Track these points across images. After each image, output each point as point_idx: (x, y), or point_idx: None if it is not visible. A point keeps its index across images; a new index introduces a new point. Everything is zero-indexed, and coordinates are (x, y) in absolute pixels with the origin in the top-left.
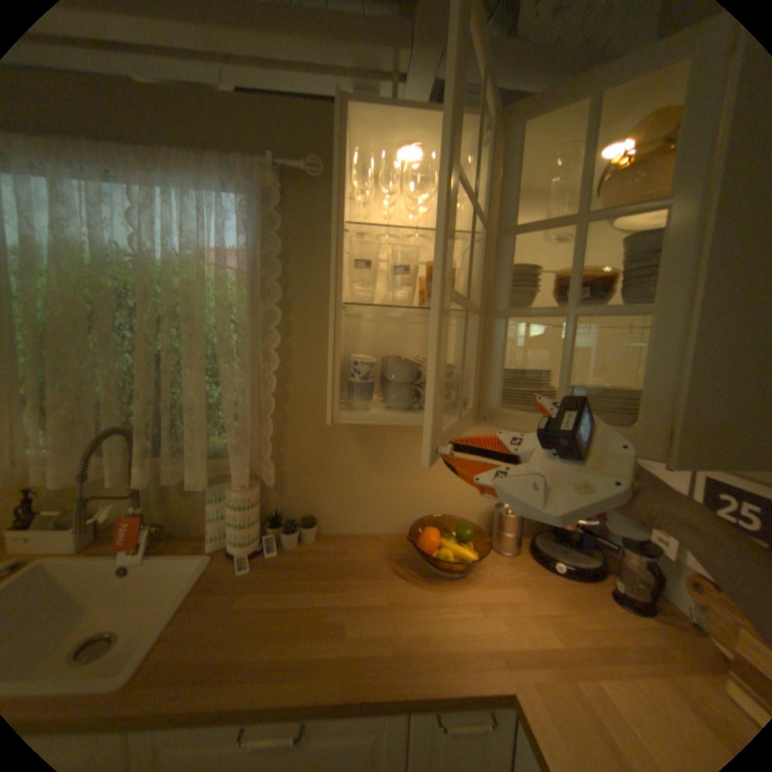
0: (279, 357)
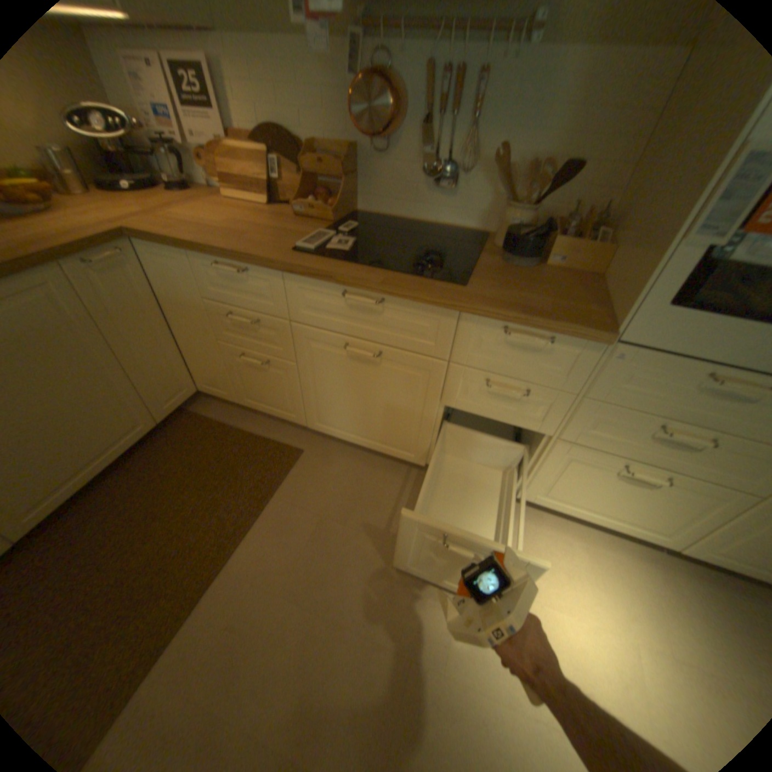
0: None
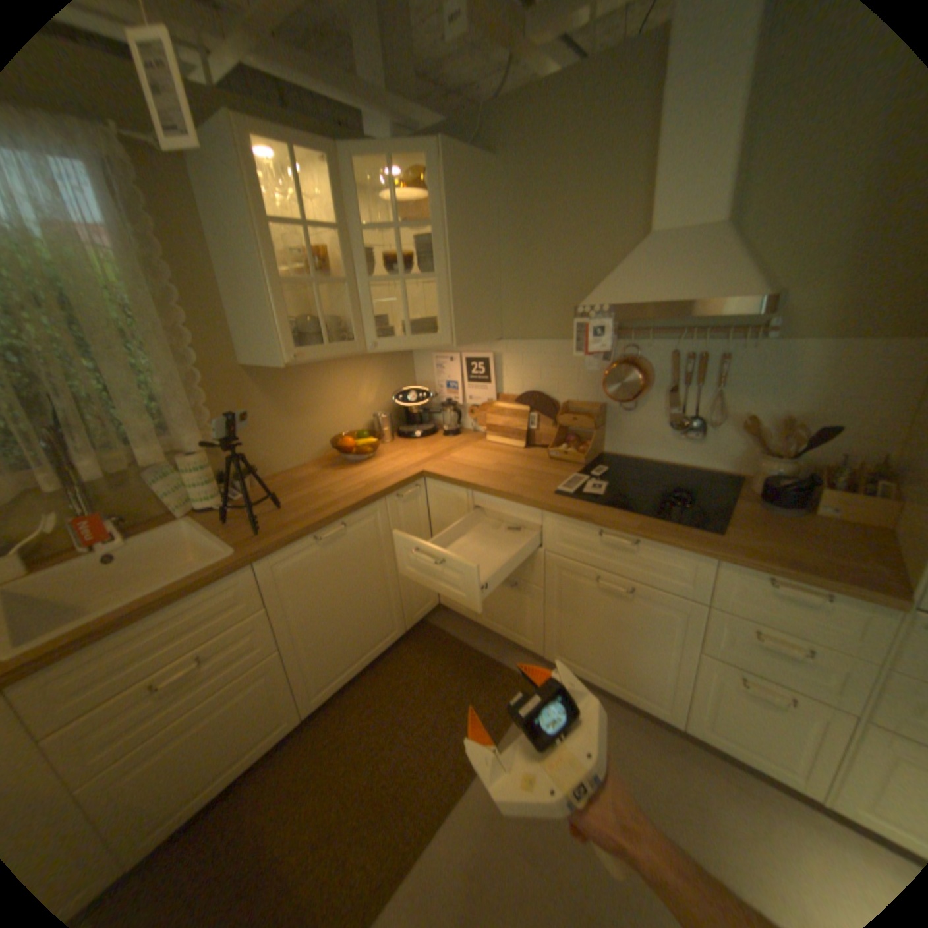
0: (182, 335)
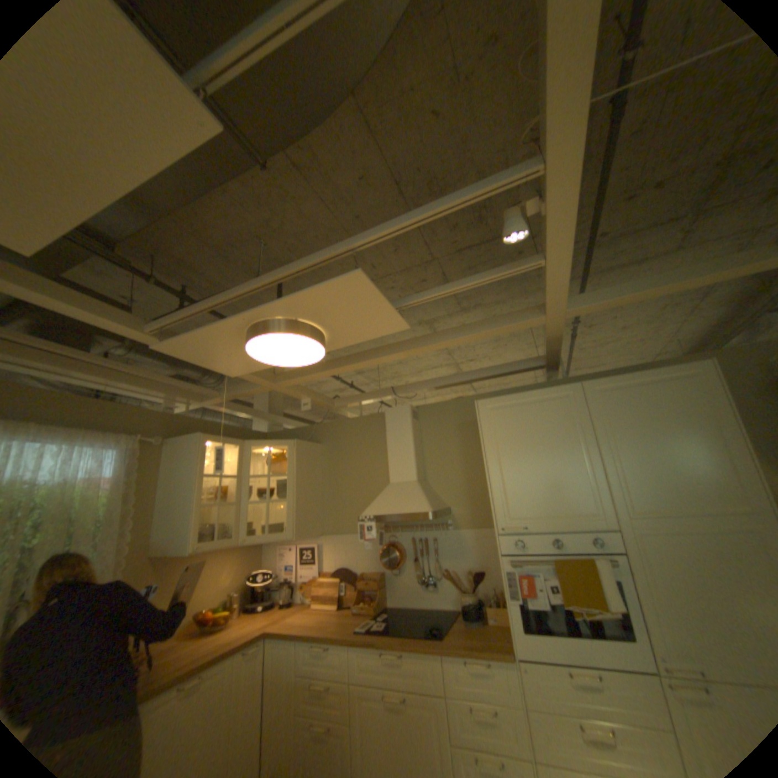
0: (123, 539)
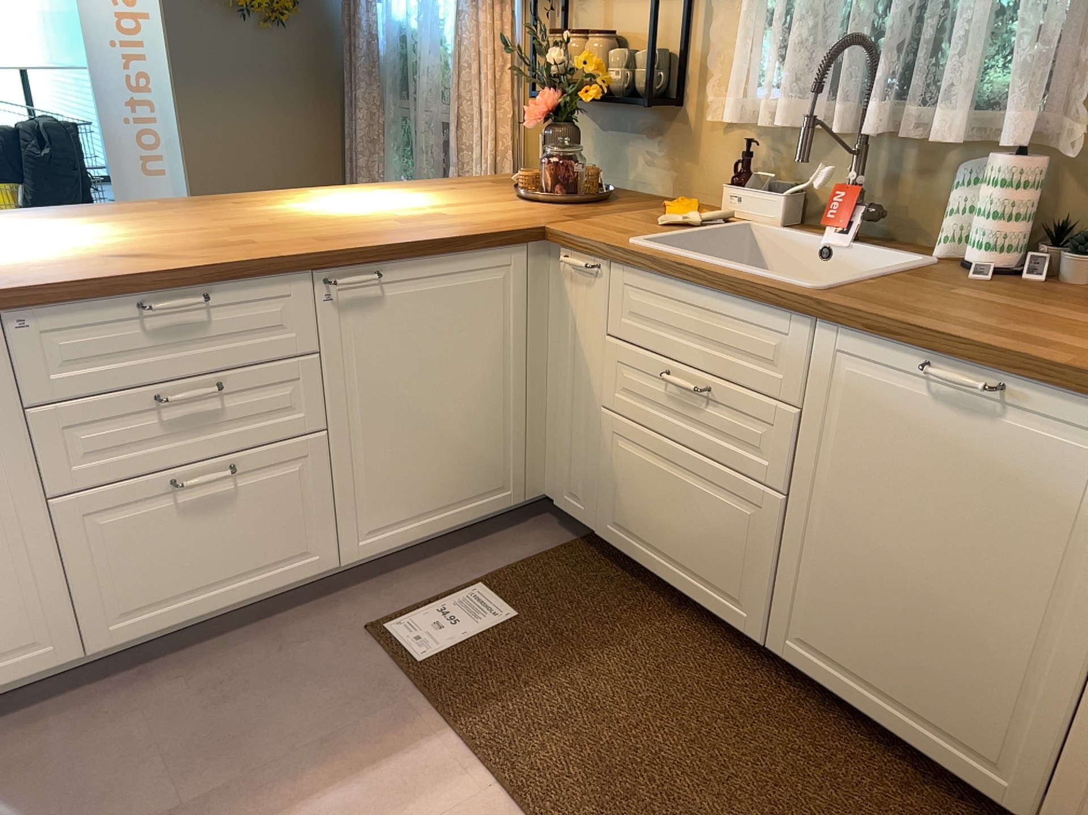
0: None
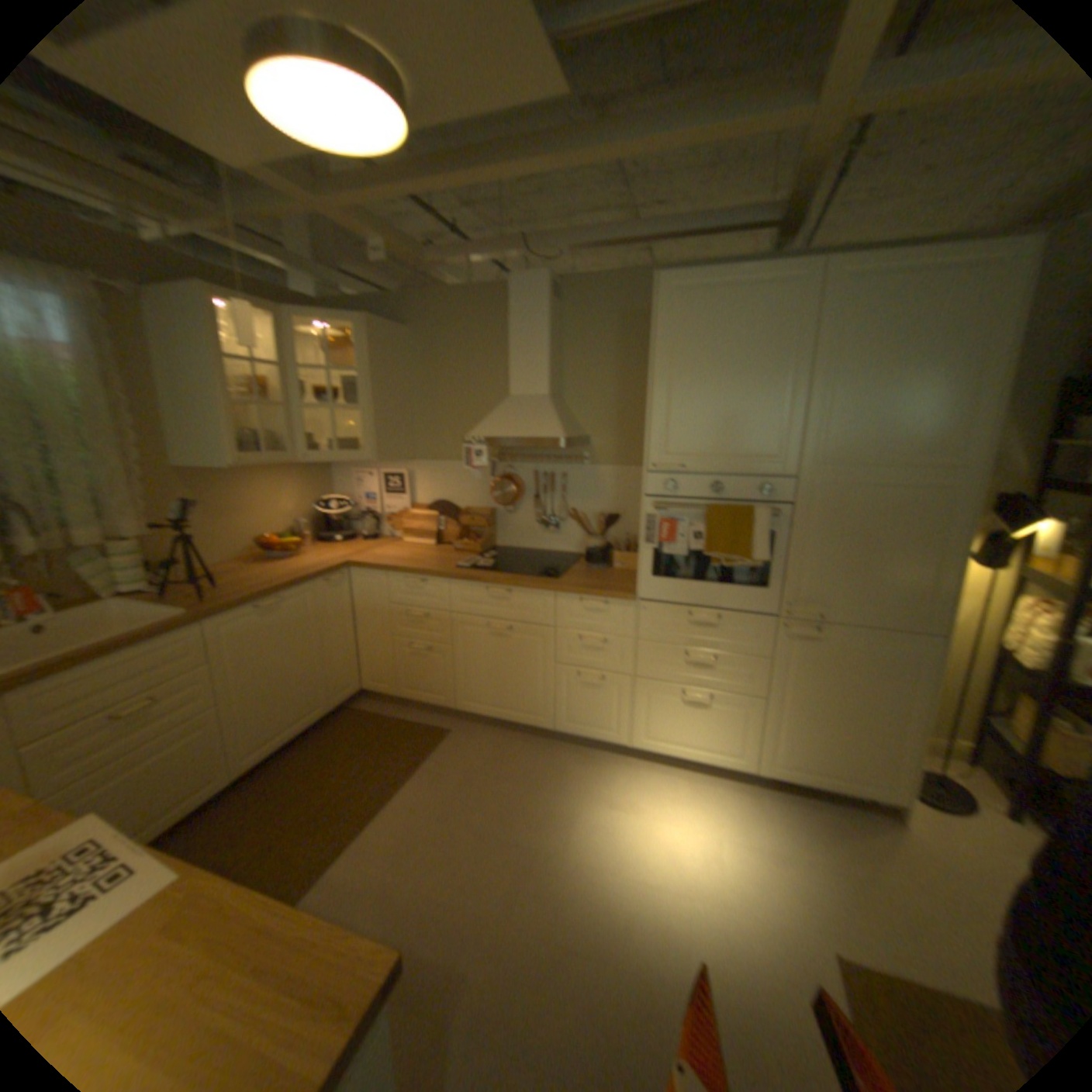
0: (129, 439)
